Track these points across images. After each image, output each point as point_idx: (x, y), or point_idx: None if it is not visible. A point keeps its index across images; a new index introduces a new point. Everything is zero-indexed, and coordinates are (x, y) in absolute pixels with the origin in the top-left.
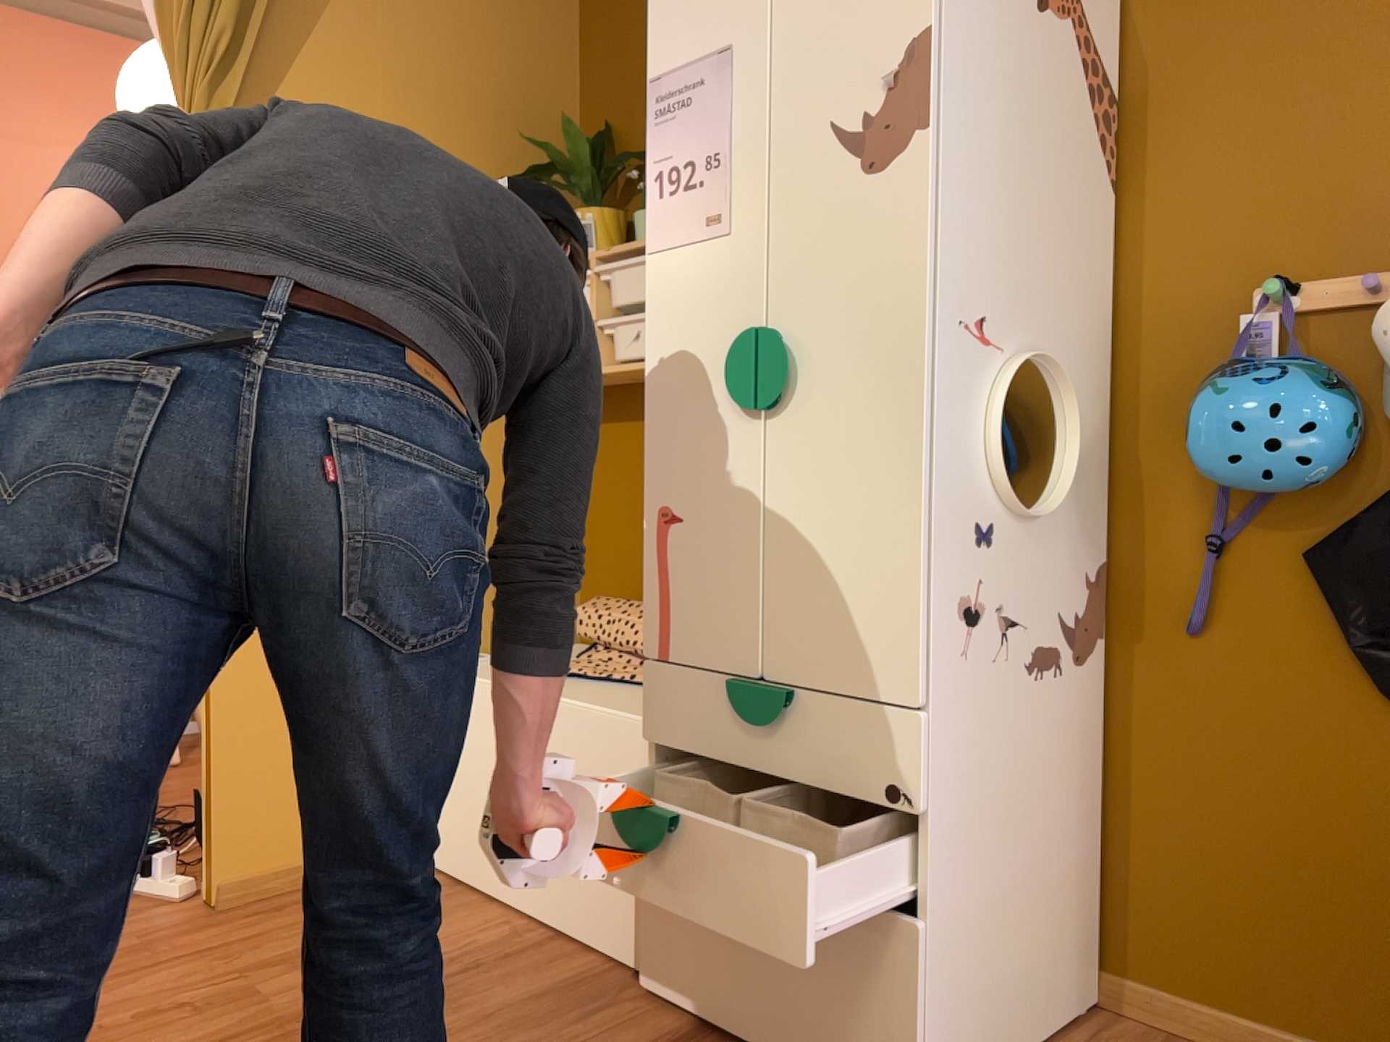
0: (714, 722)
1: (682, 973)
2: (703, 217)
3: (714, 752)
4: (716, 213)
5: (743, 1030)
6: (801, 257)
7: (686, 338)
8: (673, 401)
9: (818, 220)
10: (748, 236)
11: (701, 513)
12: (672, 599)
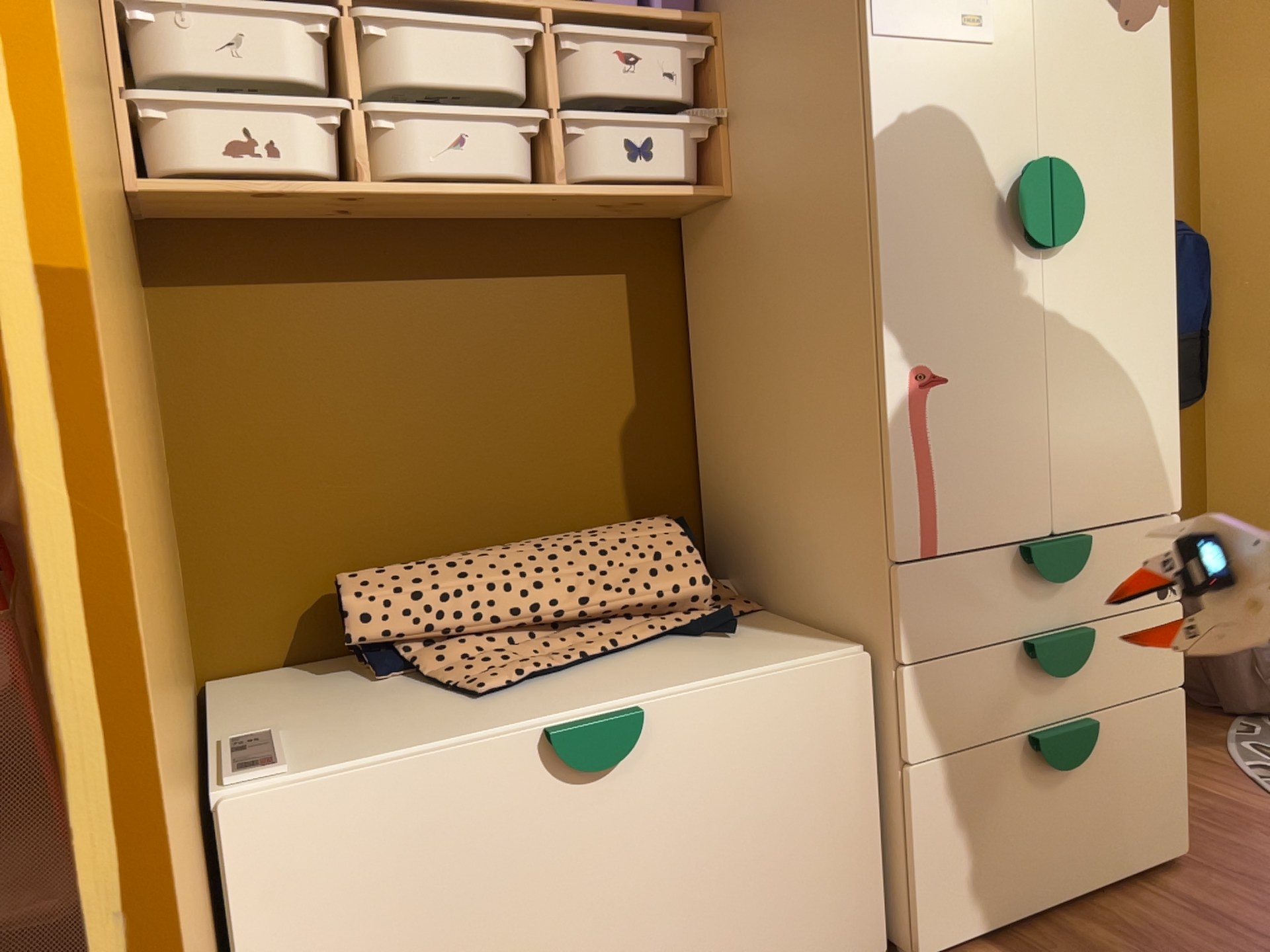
0: (999, 600)
1: (978, 895)
2: (957, 14)
3: (1001, 633)
4: (974, 15)
5: (1048, 896)
6: (1069, 93)
7: (941, 160)
8: (927, 236)
9: (1084, 60)
10: (1014, 55)
11: (974, 370)
12: (940, 478)
